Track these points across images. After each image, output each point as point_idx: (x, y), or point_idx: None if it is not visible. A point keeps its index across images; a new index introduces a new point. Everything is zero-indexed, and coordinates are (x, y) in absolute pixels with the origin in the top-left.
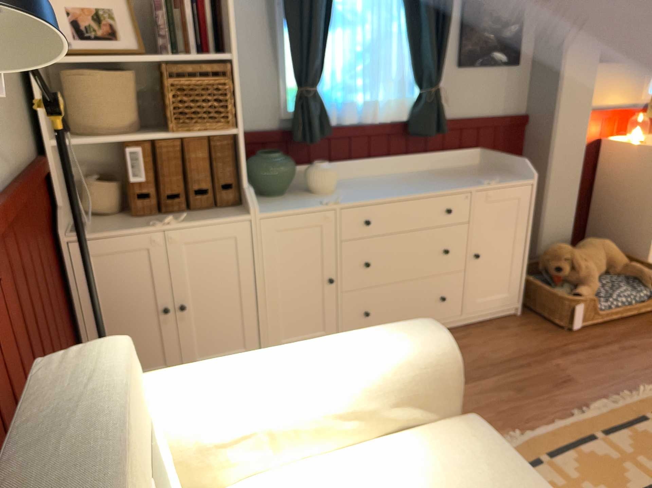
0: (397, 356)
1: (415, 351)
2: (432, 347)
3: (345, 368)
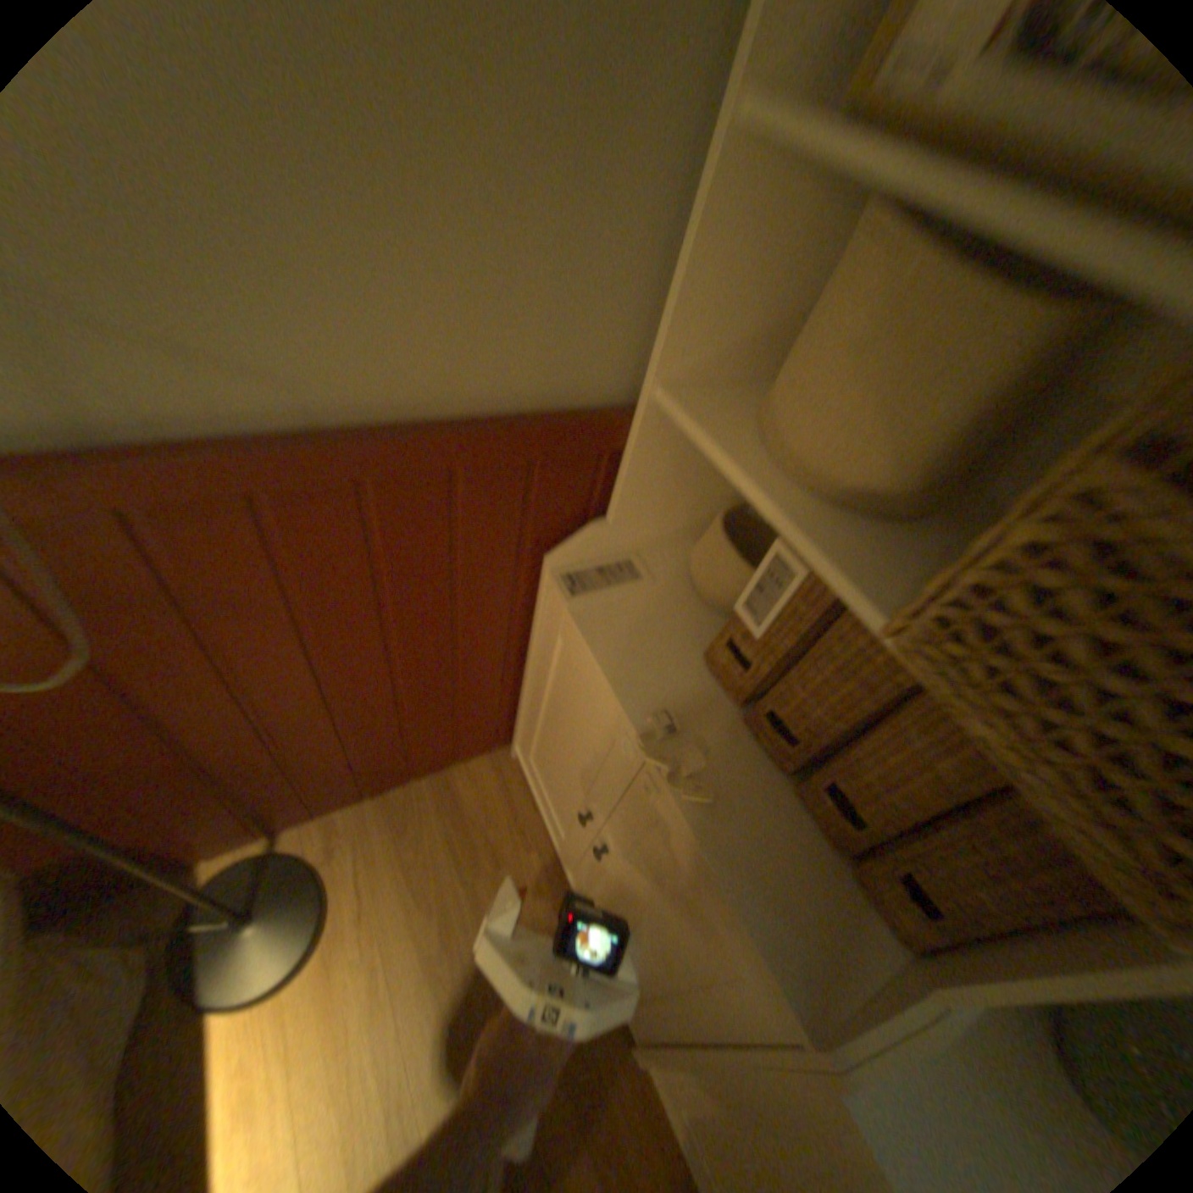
0: None
1: None
2: None
3: None
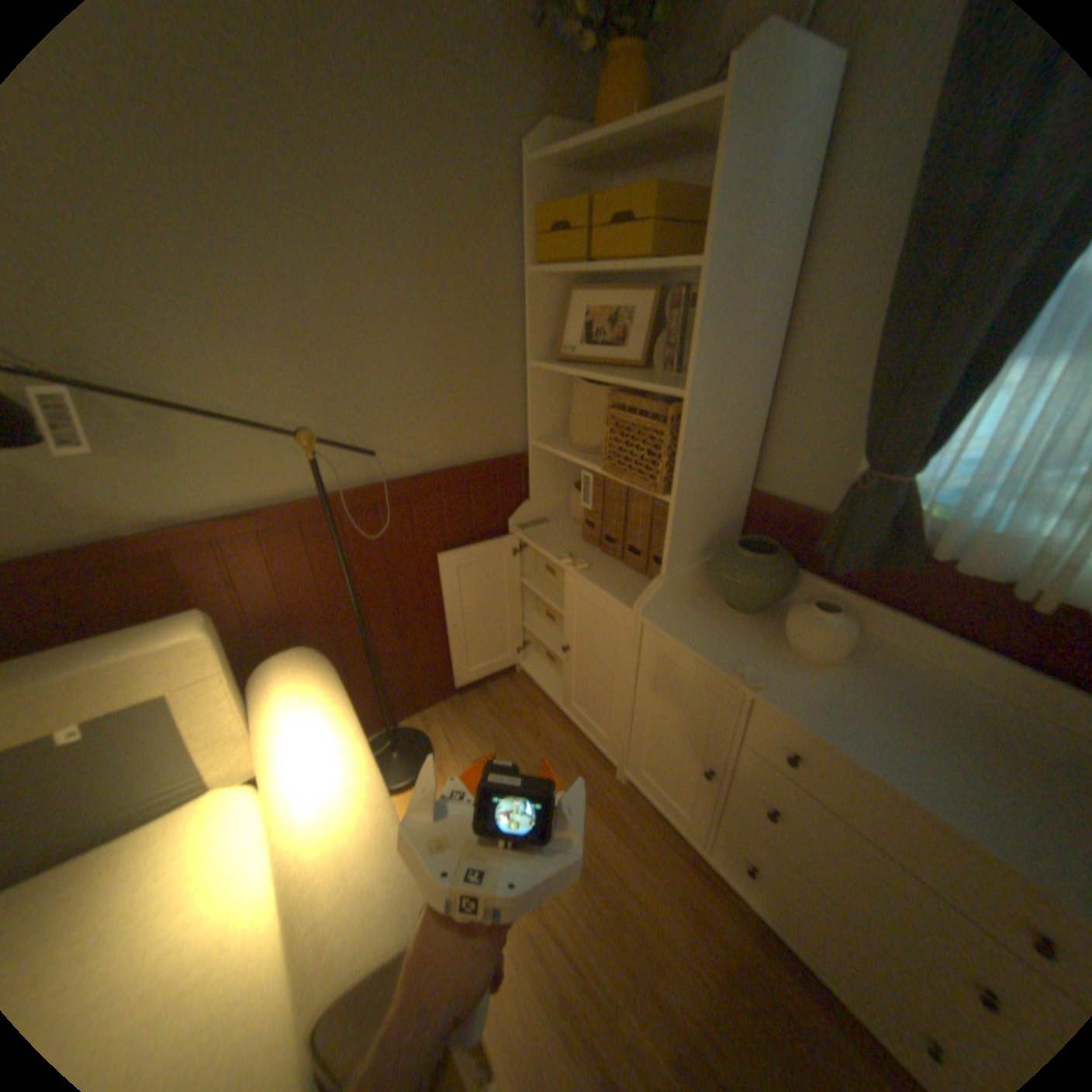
0: (309, 903)
1: (316, 931)
2: (324, 961)
3: (294, 838)
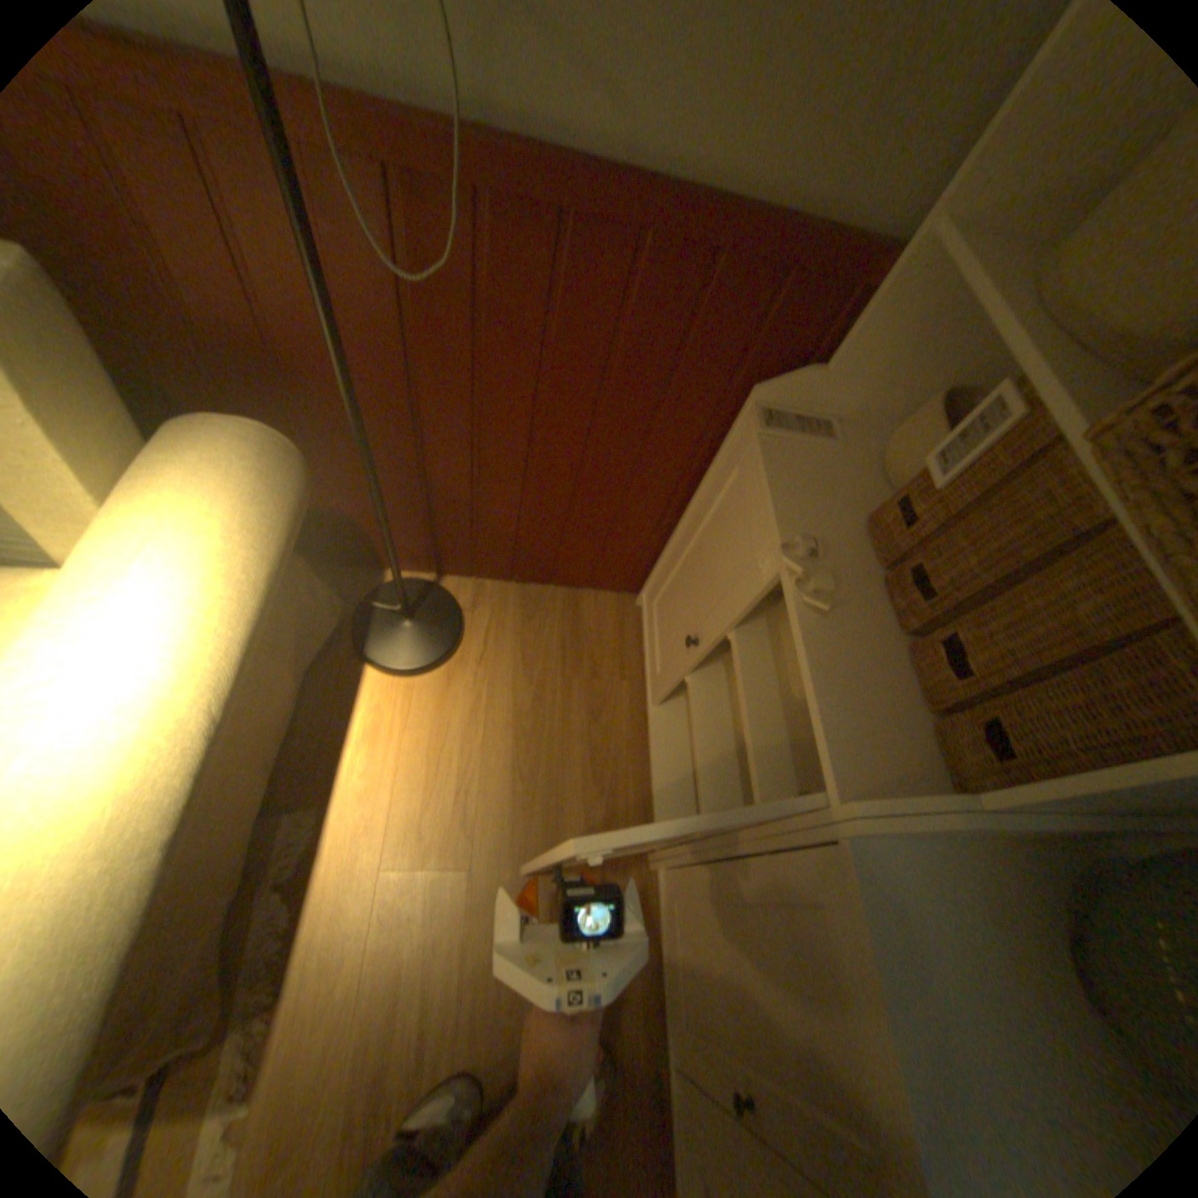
0: None
1: None
2: None
3: None
